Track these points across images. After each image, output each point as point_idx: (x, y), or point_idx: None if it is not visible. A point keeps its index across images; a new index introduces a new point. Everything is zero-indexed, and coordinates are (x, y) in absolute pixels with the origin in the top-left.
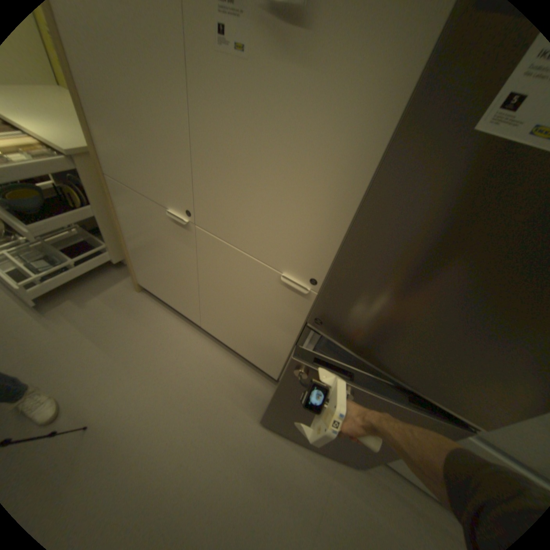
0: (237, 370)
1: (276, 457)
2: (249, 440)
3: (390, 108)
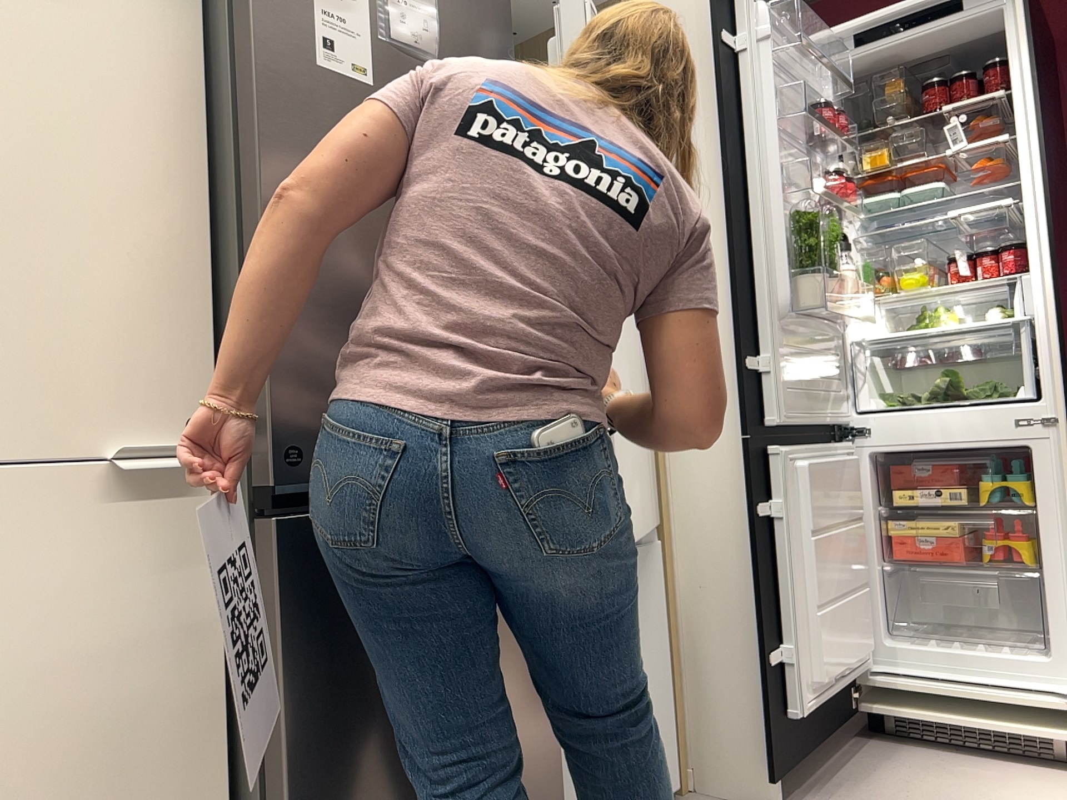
0: None
1: None
2: None
3: (182, 71)
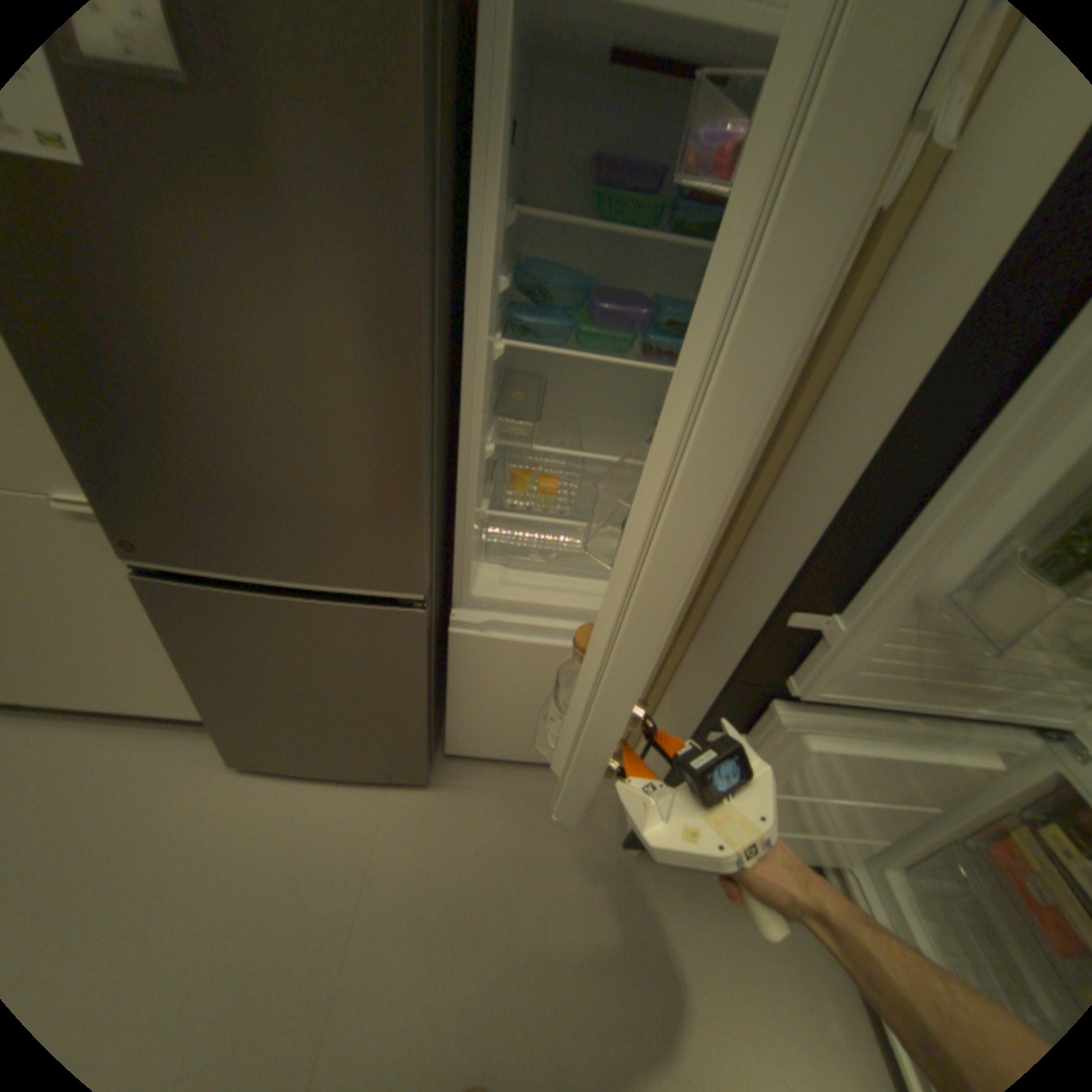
0: (147, 748)
1: (257, 848)
2: (193, 850)
3: None
